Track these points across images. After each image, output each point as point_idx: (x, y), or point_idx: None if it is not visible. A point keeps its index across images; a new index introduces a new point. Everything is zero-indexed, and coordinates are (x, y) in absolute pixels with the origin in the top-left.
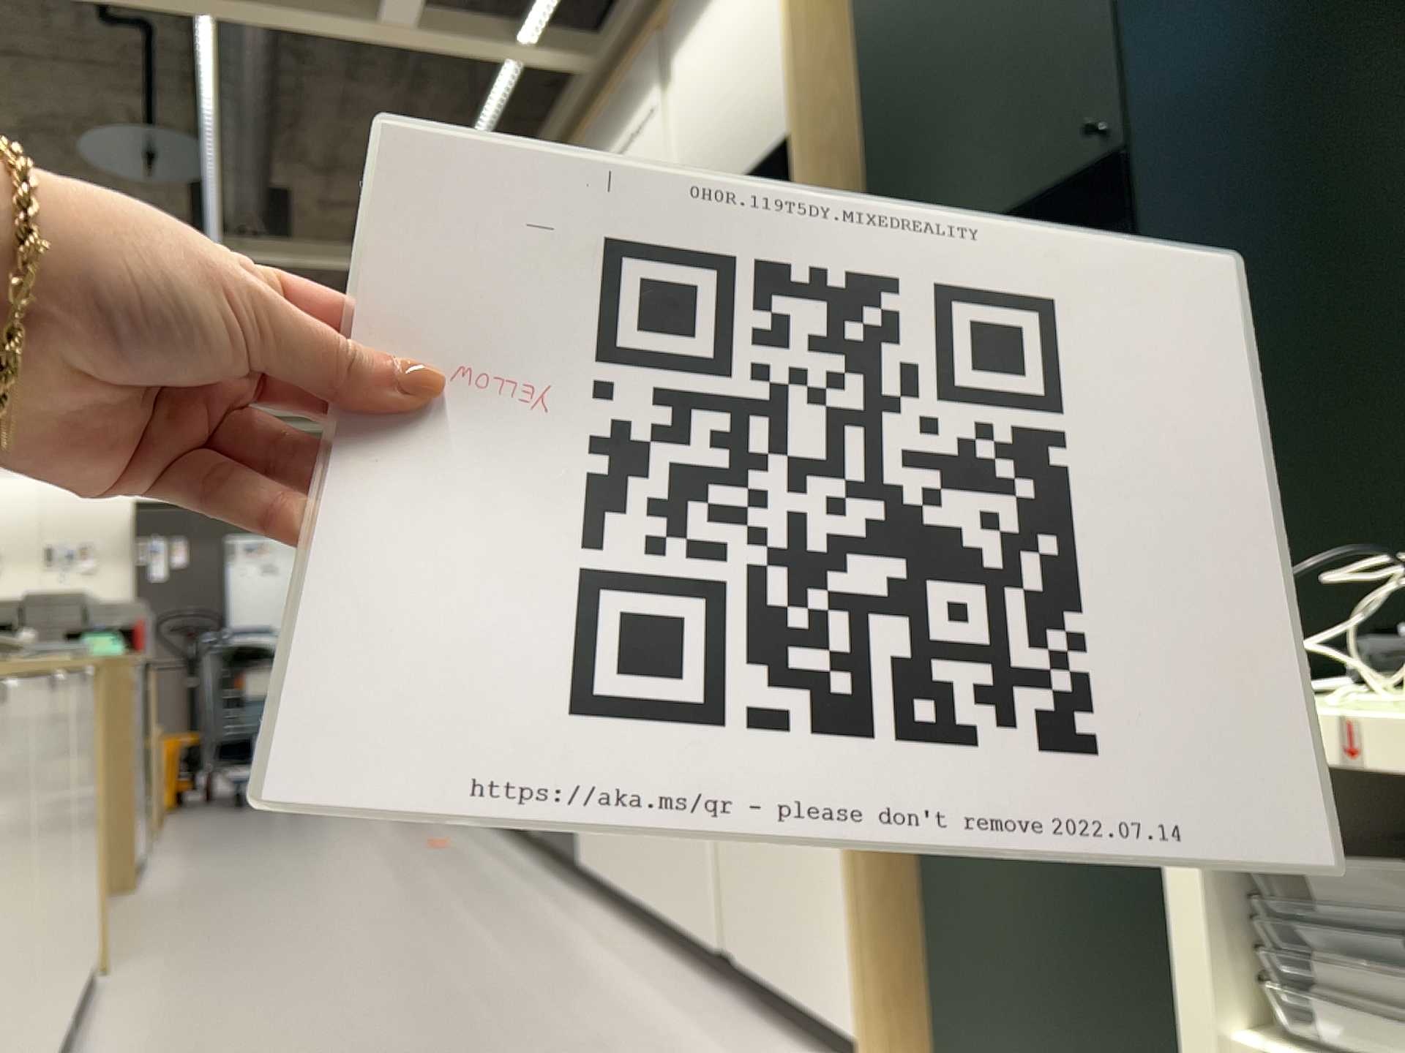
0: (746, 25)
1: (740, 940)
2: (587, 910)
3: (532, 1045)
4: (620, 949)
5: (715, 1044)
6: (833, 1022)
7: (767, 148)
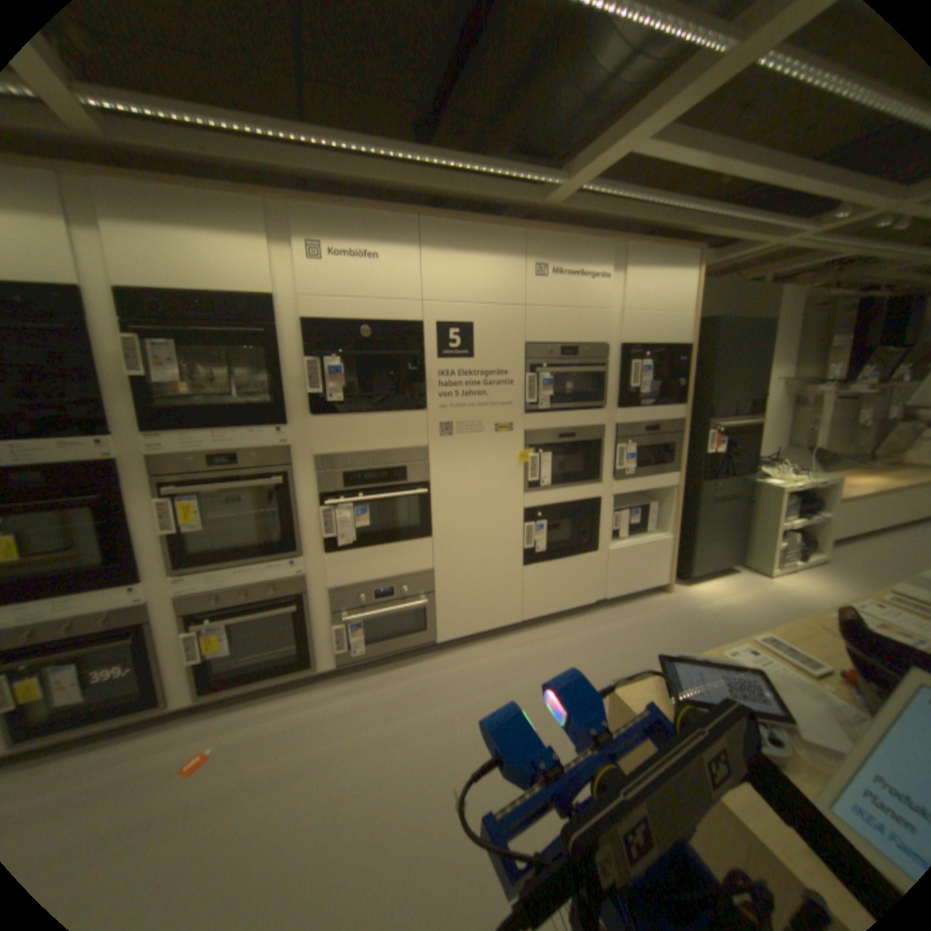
0: (674, 294)
1: (606, 591)
2: (472, 653)
3: (650, 655)
4: (539, 639)
5: (637, 617)
6: (654, 586)
7: (676, 342)
